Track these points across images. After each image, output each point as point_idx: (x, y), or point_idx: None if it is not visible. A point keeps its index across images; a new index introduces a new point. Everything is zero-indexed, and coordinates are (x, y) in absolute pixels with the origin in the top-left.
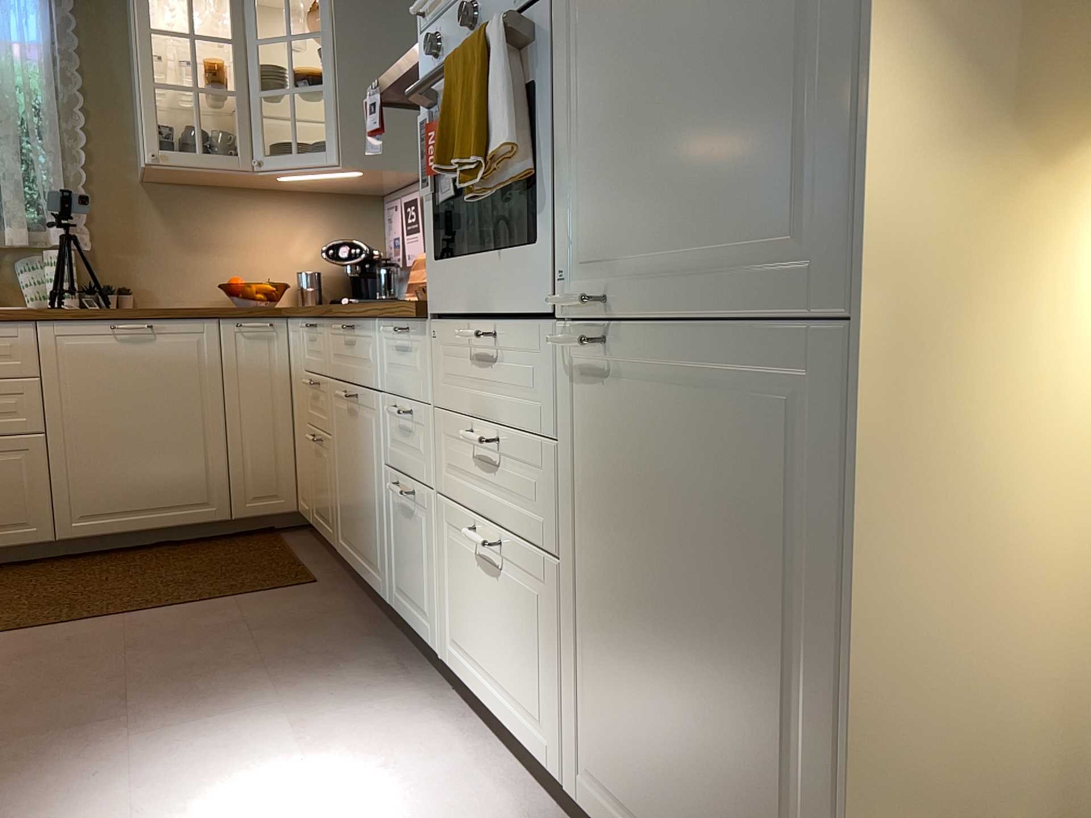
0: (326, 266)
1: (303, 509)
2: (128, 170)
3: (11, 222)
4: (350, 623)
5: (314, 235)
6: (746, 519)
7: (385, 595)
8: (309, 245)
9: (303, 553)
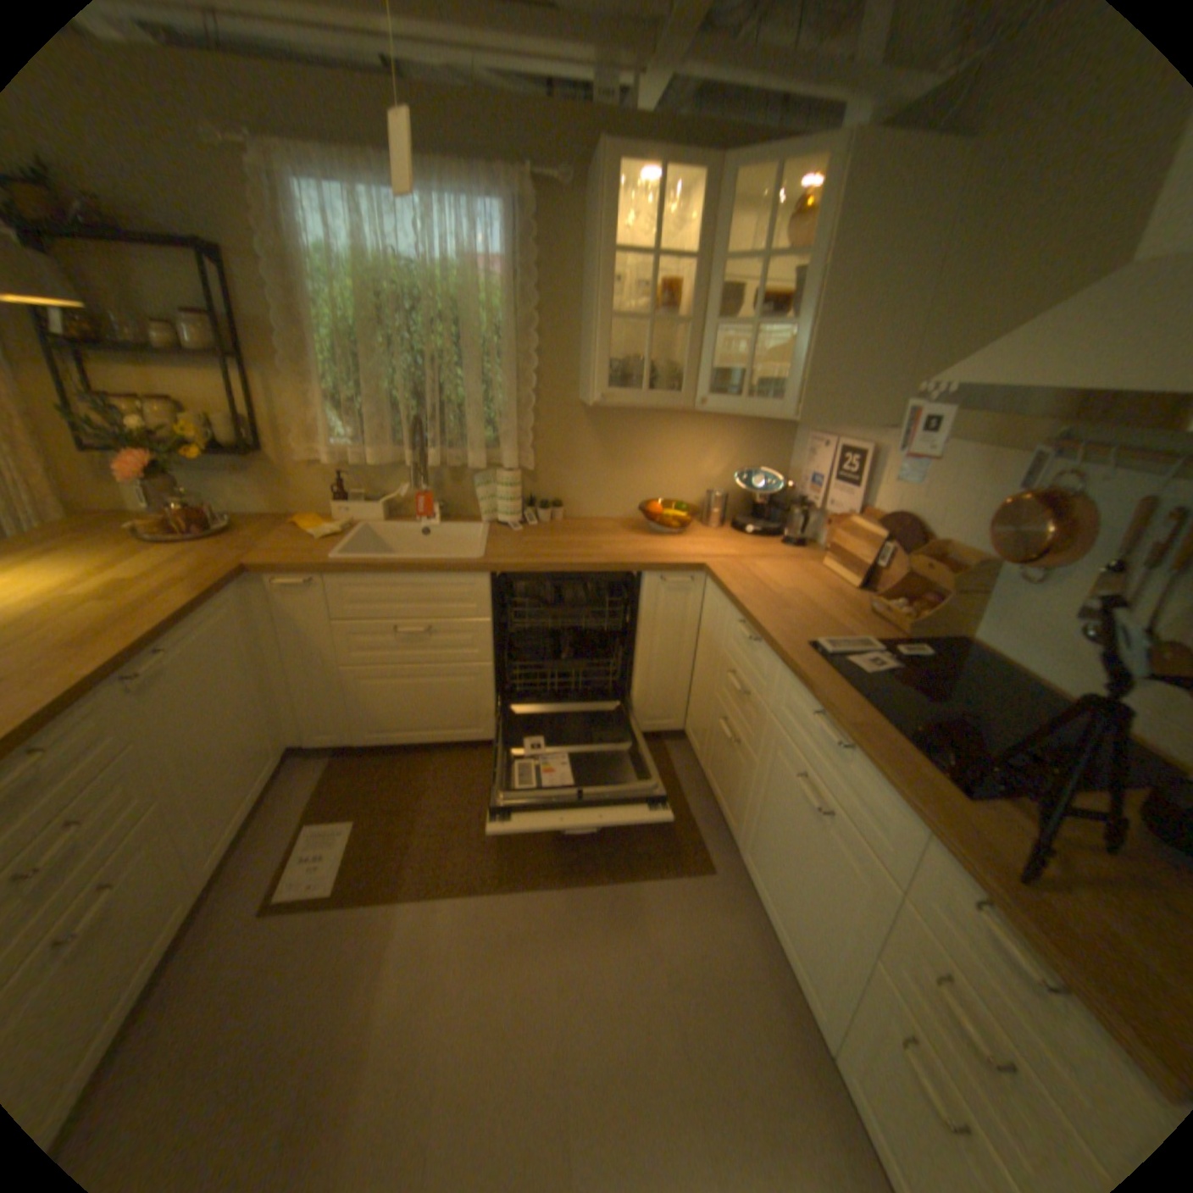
0: (731, 484)
1: (692, 743)
2: (570, 390)
3: (471, 447)
4: (767, 1002)
5: (726, 453)
6: None
7: (828, 1040)
8: (719, 463)
9: (691, 795)
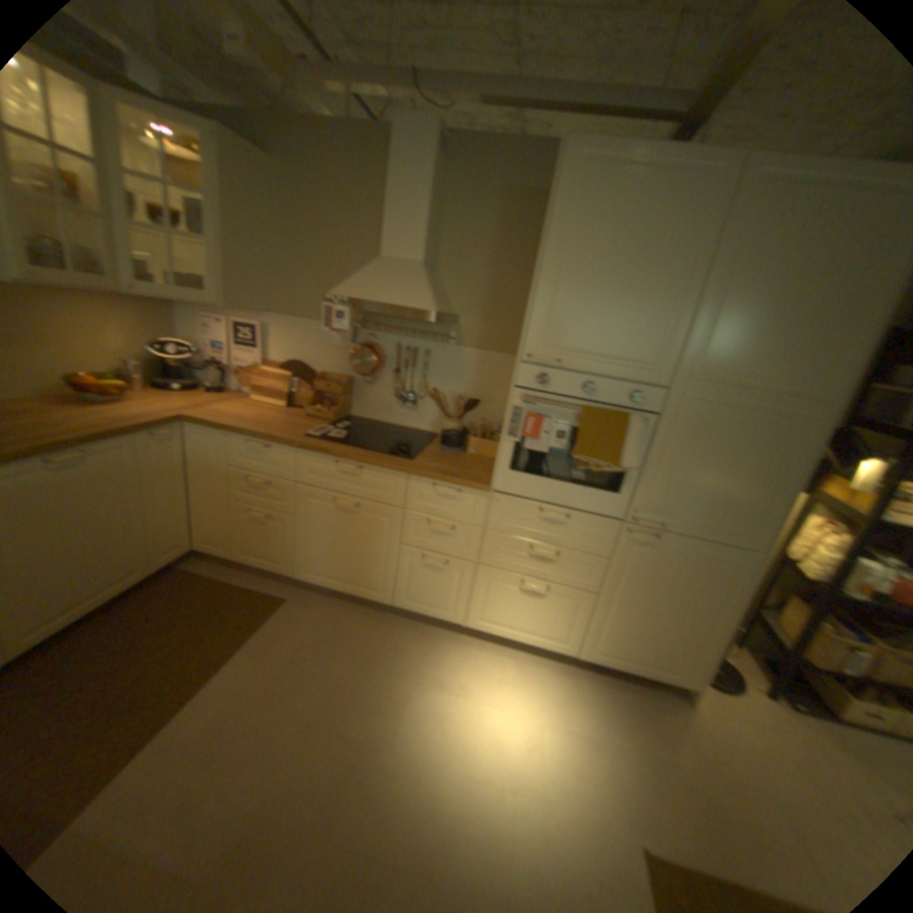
0: (130, 352)
1: (206, 550)
2: None
3: None
4: (351, 618)
5: (118, 326)
6: (706, 587)
7: (385, 600)
8: (115, 335)
9: (228, 580)
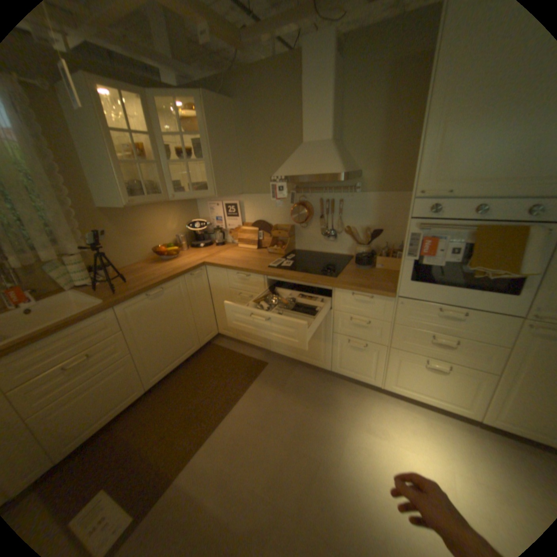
0: (181, 230)
1: (226, 334)
2: (88, 203)
3: (39, 249)
4: (307, 377)
5: (174, 218)
6: None
7: (327, 367)
8: (173, 222)
9: (238, 350)
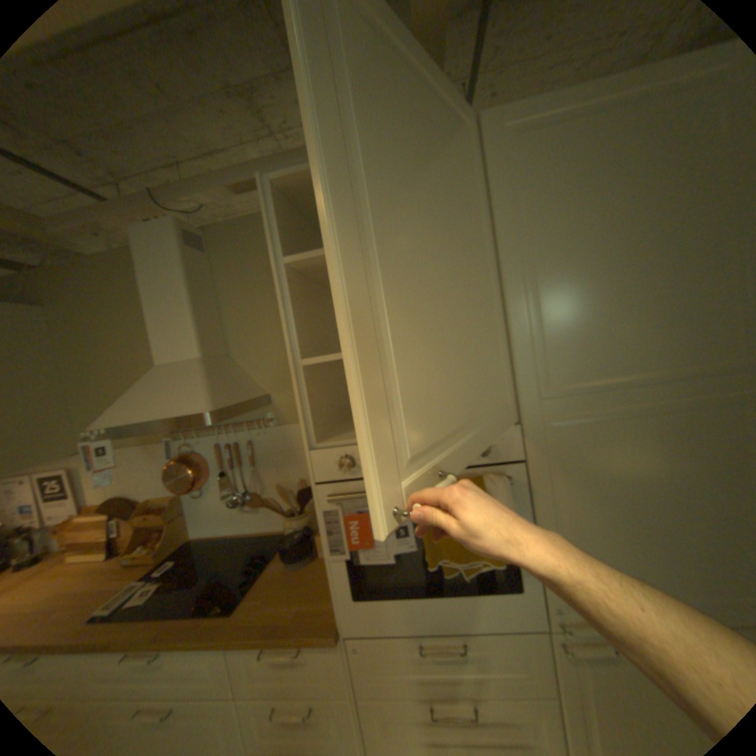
0: None
1: None
2: None
3: None
4: None
5: None
6: None
7: None
8: None
9: None
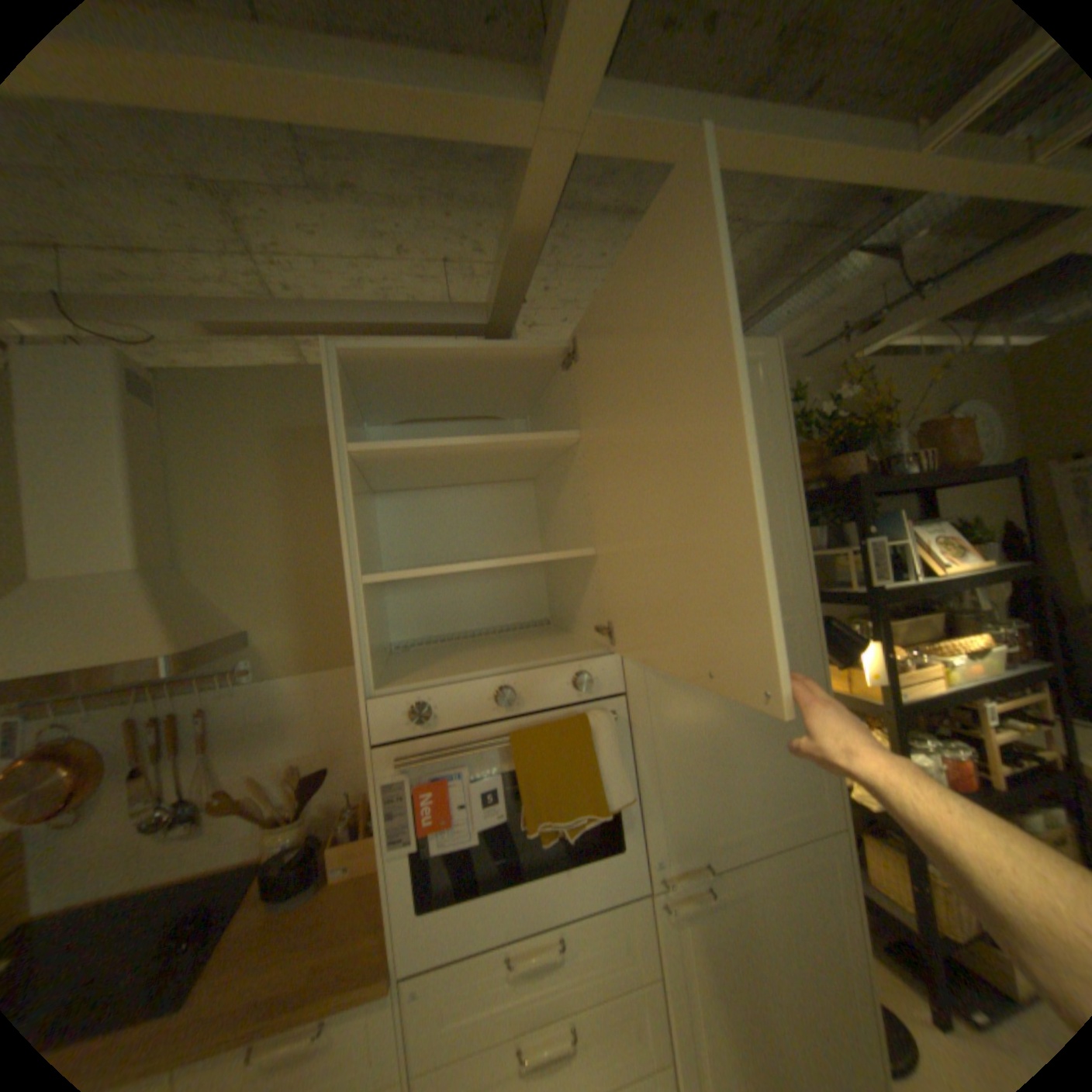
0: None
1: None
2: None
3: None
4: None
5: None
6: (810, 932)
7: None
8: None
9: None
